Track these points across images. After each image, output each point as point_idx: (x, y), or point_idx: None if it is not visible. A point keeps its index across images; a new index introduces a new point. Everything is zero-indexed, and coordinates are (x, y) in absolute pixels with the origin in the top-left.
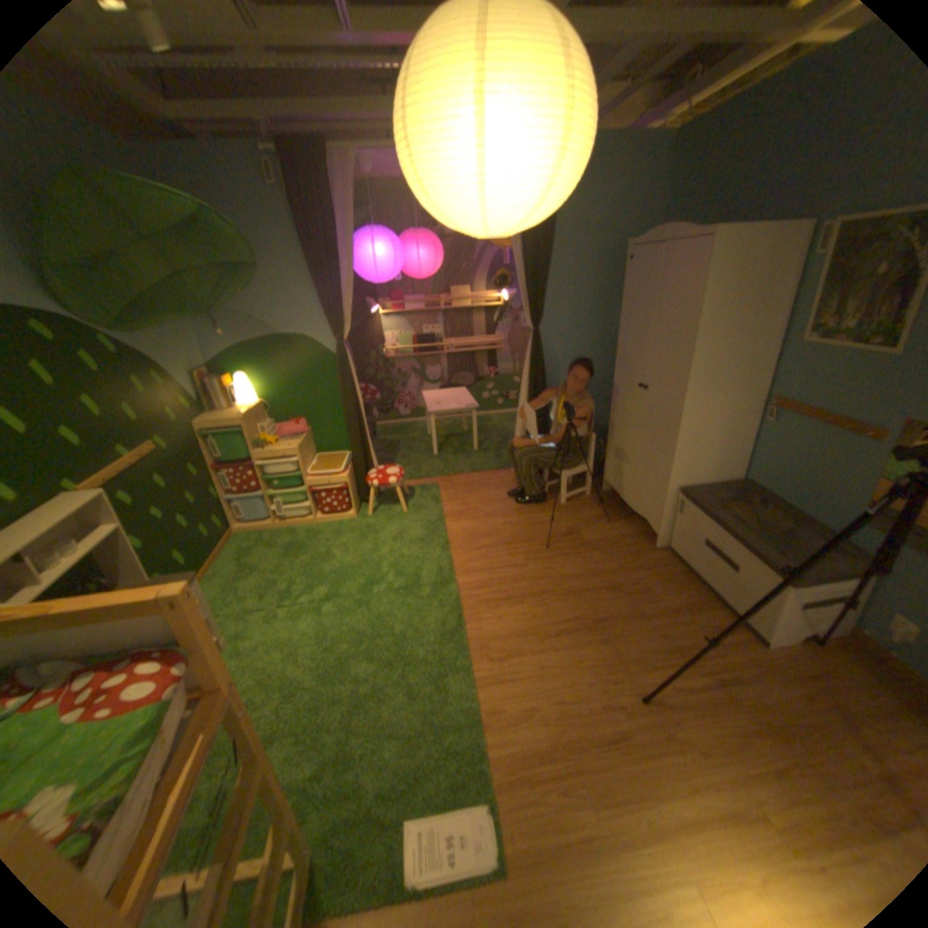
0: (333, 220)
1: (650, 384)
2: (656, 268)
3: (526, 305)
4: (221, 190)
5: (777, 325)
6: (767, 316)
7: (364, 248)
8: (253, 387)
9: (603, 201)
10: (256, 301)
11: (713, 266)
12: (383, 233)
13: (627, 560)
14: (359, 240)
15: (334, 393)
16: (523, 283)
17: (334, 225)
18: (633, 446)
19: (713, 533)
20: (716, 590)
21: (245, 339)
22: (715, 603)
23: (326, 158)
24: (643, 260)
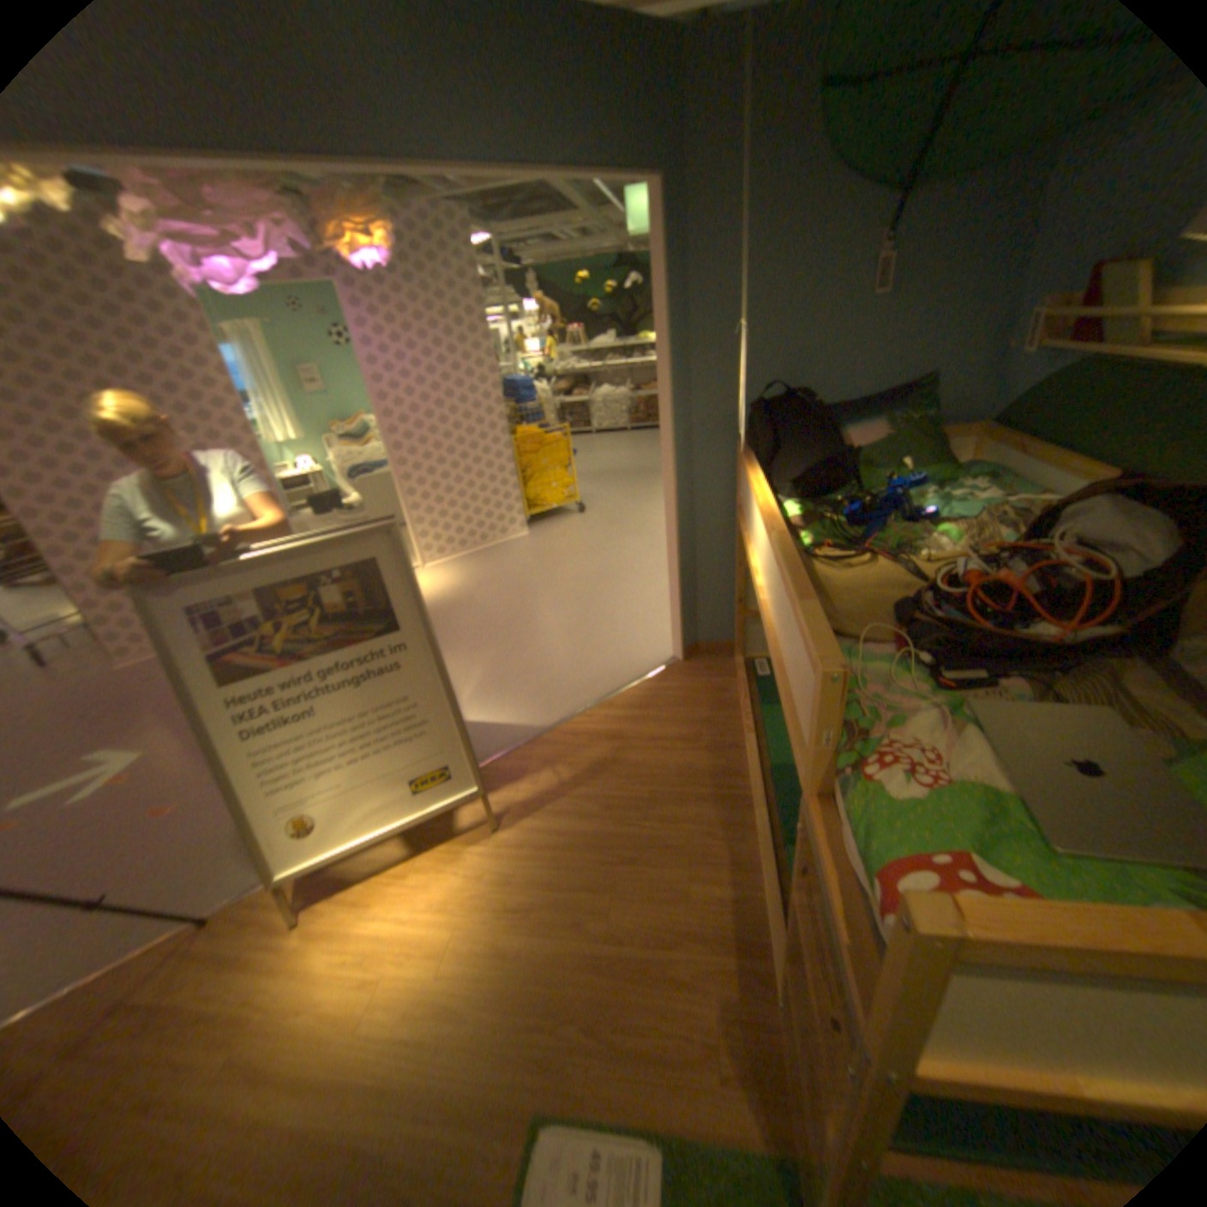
0: None
1: None
2: None
3: None
4: None
5: None
6: None
7: None
8: None
9: None
10: None
11: None
12: None
13: None
14: None
15: None
16: None
17: None
18: None
19: None
20: None
21: None
22: None
23: None
24: None
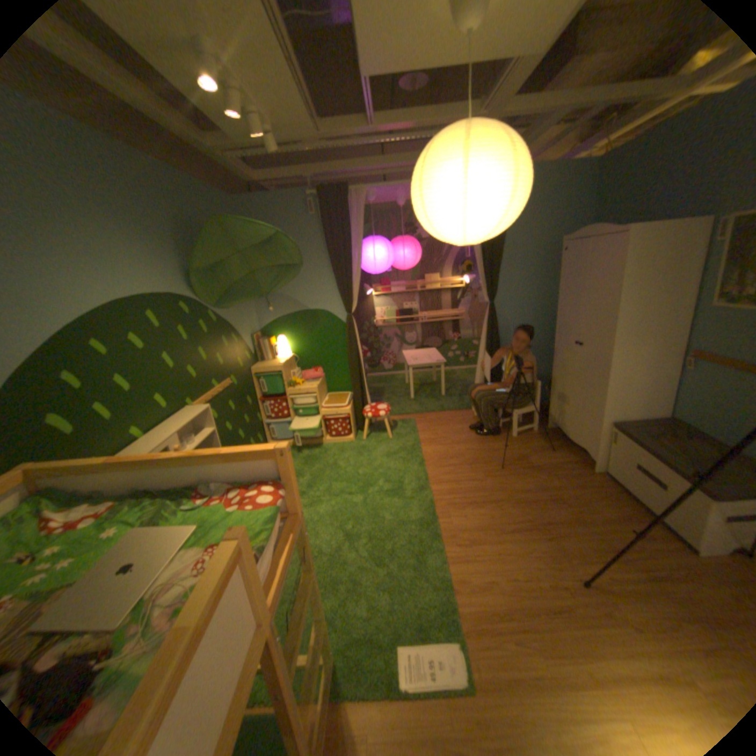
0: (349, 234)
1: (584, 342)
2: (584, 256)
3: (483, 285)
4: (280, 220)
5: (688, 294)
6: (678, 288)
7: (367, 251)
8: (288, 346)
9: (542, 210)
10: (295, 288)
11: (629, 253)
12: (380, 240)
13: (570, 481)
14: (363, 246)
15: (342, 350)
16: (481, 270)
17: (349, 237)
18: (572, 390)
19: (643, 458)
20: (648, 506)
21: (286, 314)
22: (648, 517)
23: (346, 196)
24: (574, 250)
